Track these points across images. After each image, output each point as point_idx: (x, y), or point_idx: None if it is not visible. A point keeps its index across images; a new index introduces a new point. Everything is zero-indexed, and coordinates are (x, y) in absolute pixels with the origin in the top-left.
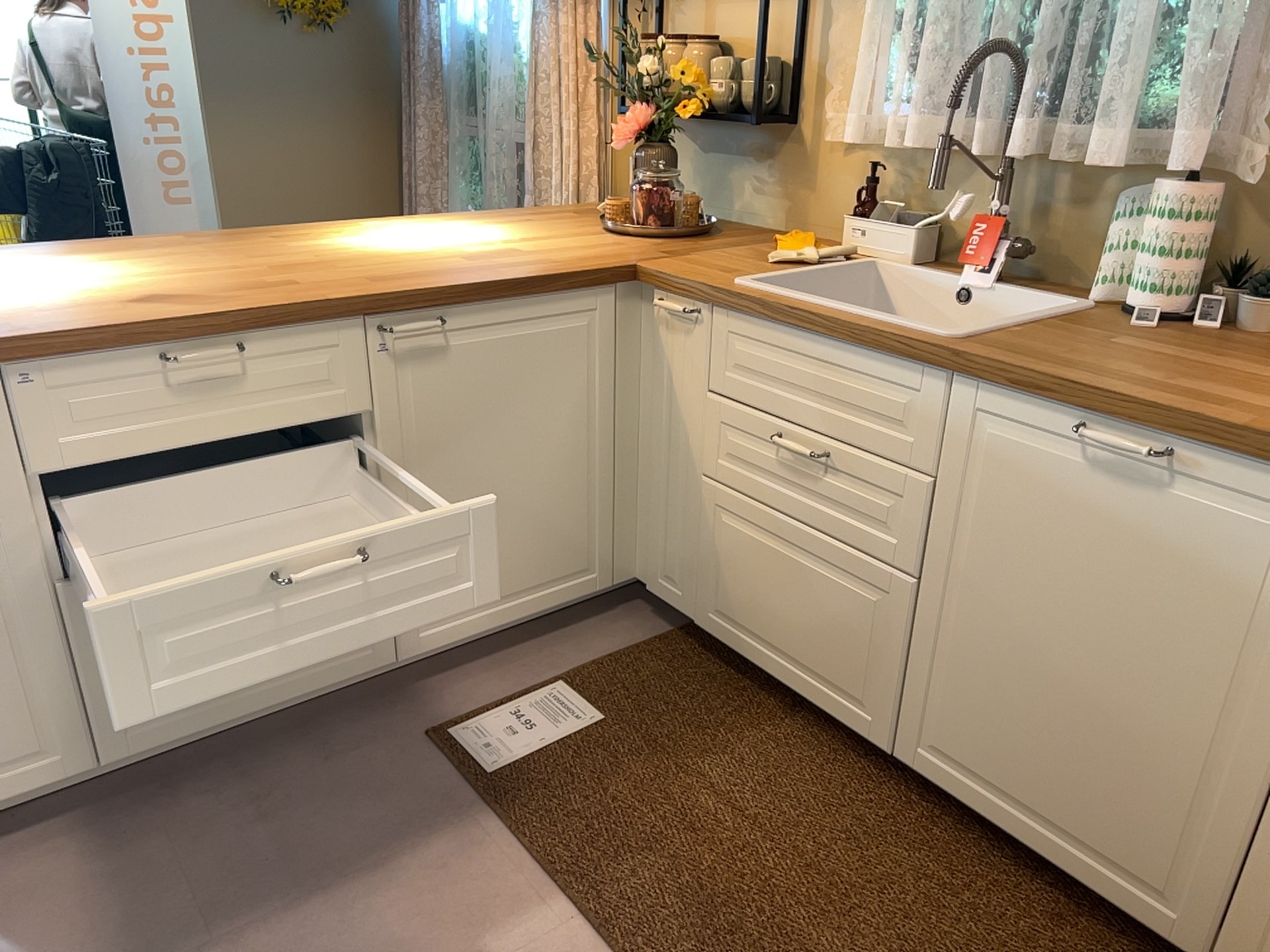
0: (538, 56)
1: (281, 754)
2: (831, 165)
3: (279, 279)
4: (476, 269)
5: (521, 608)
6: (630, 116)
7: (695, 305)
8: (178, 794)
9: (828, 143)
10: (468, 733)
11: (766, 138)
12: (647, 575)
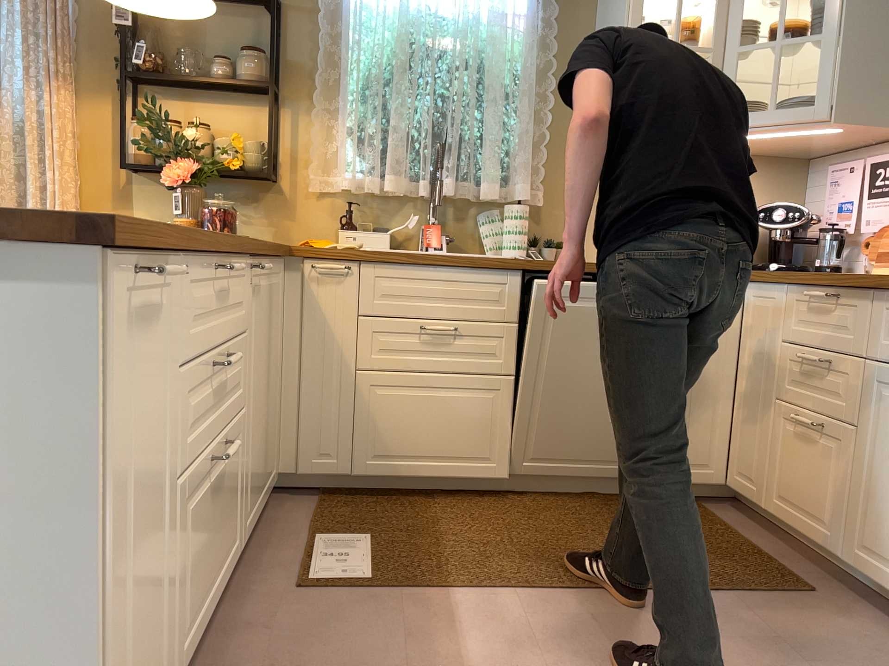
0: None
1: (226, 650)
2: (309, 204)
3: None
4: None
5: (262, 499)
6: (177, 166)
7: (344, 265)
8: None
9: (307, 191)
10: (319, 575)
11: (253, 189)
12: (292, 465)
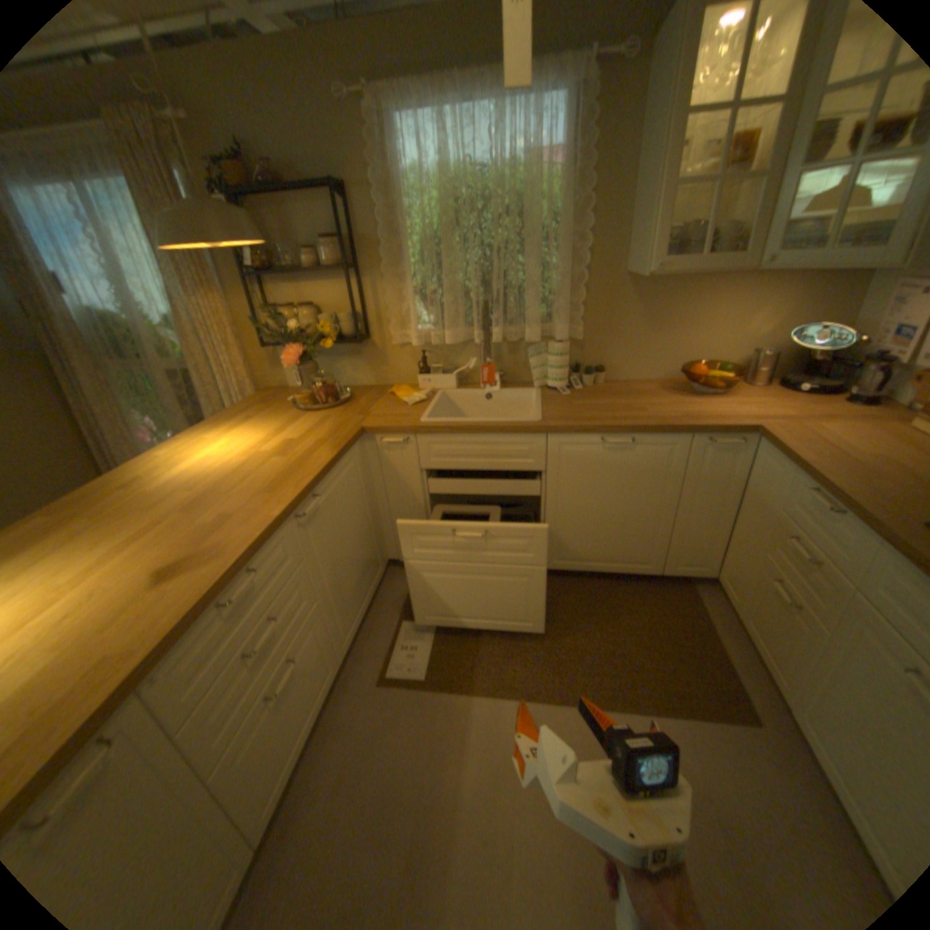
0: (167, 318)
1: (322, 752)
2: (395, 352)
3: (207, 516)
4: (301, 460)
5: (366, 603)
6: (288, 349)
7: (405, 436)
8: (293, 820)
9: (391, 343)
10: (394, 670)
11: (354, 345)
12: (396, 555)
